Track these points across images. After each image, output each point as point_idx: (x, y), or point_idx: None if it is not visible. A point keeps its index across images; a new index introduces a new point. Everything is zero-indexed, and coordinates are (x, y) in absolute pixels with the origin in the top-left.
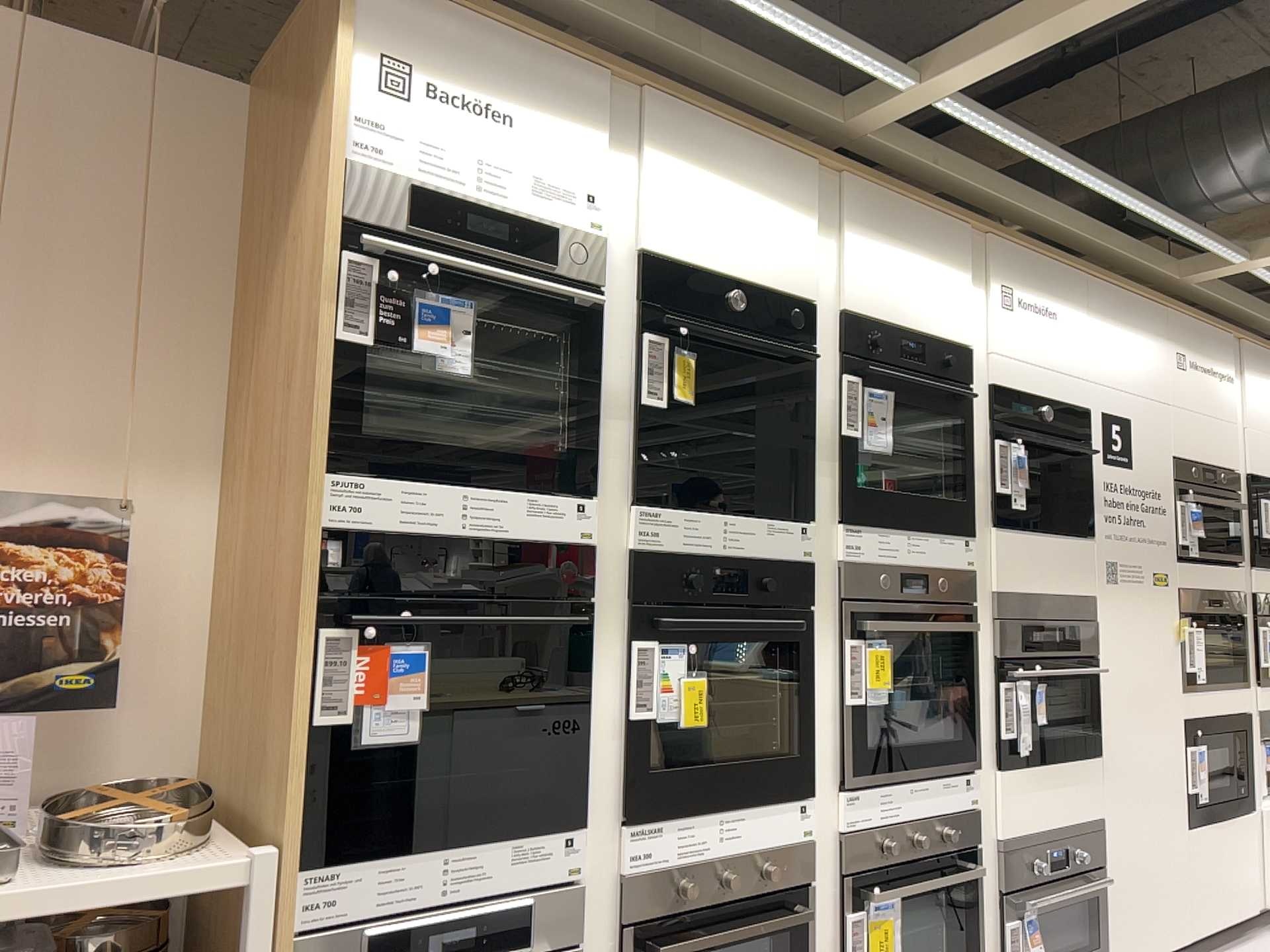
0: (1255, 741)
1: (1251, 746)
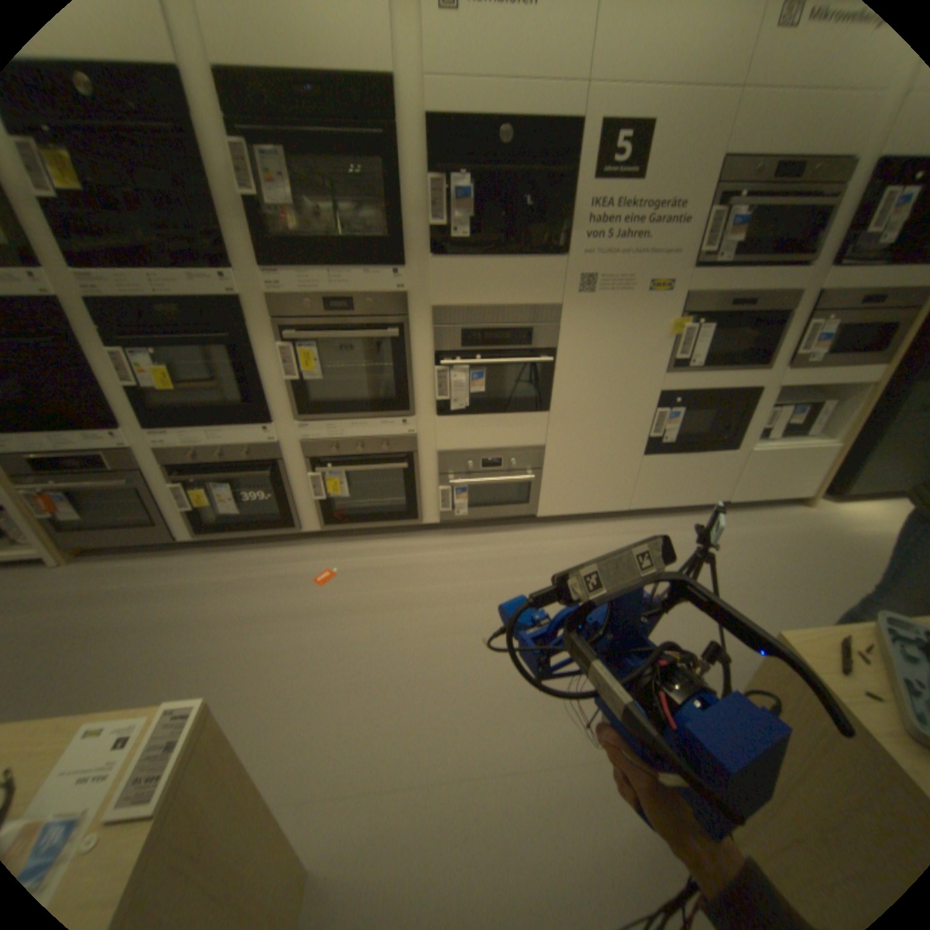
0: (768, 408)
1: (757, 412)
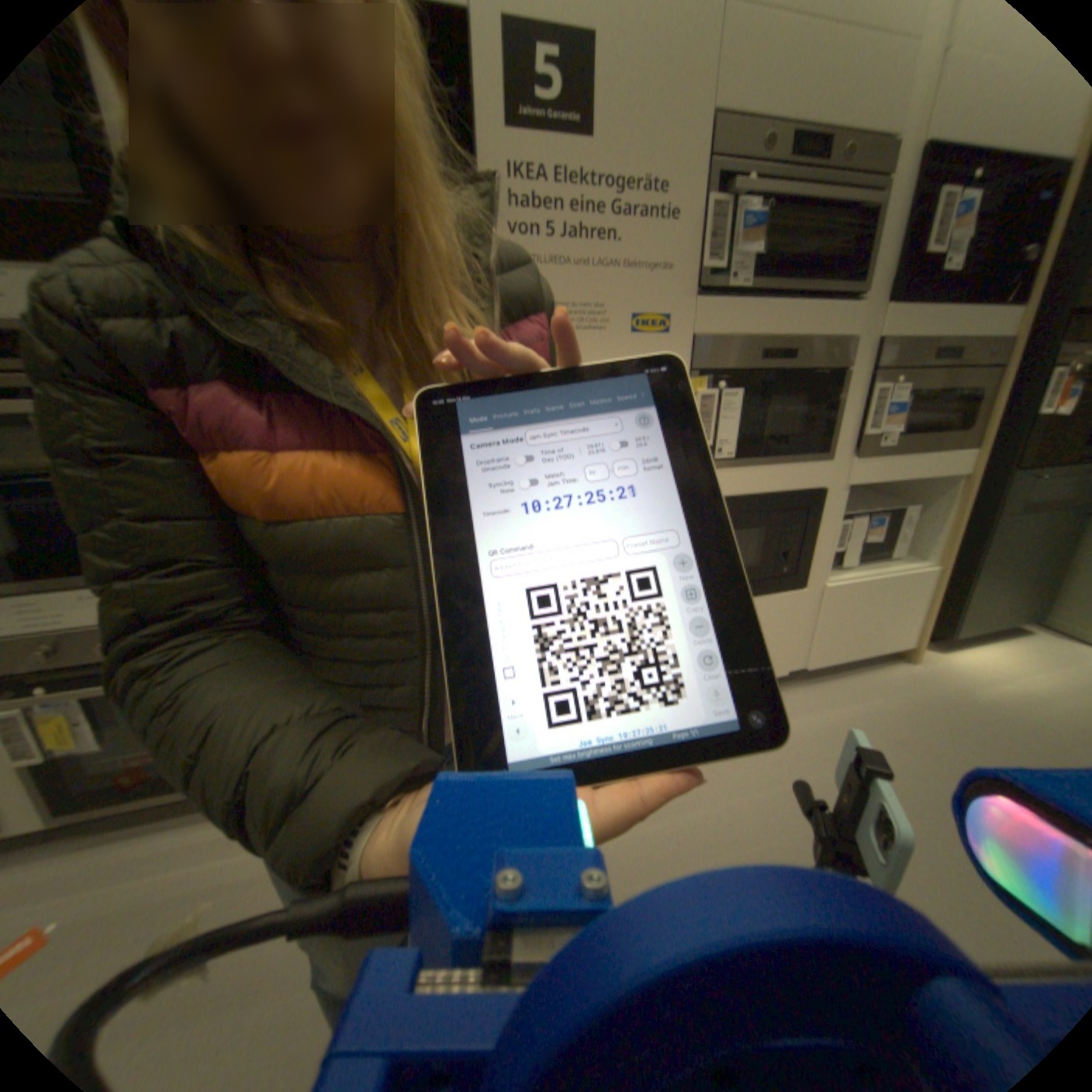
0: (836, 518)
1: (823, 524)
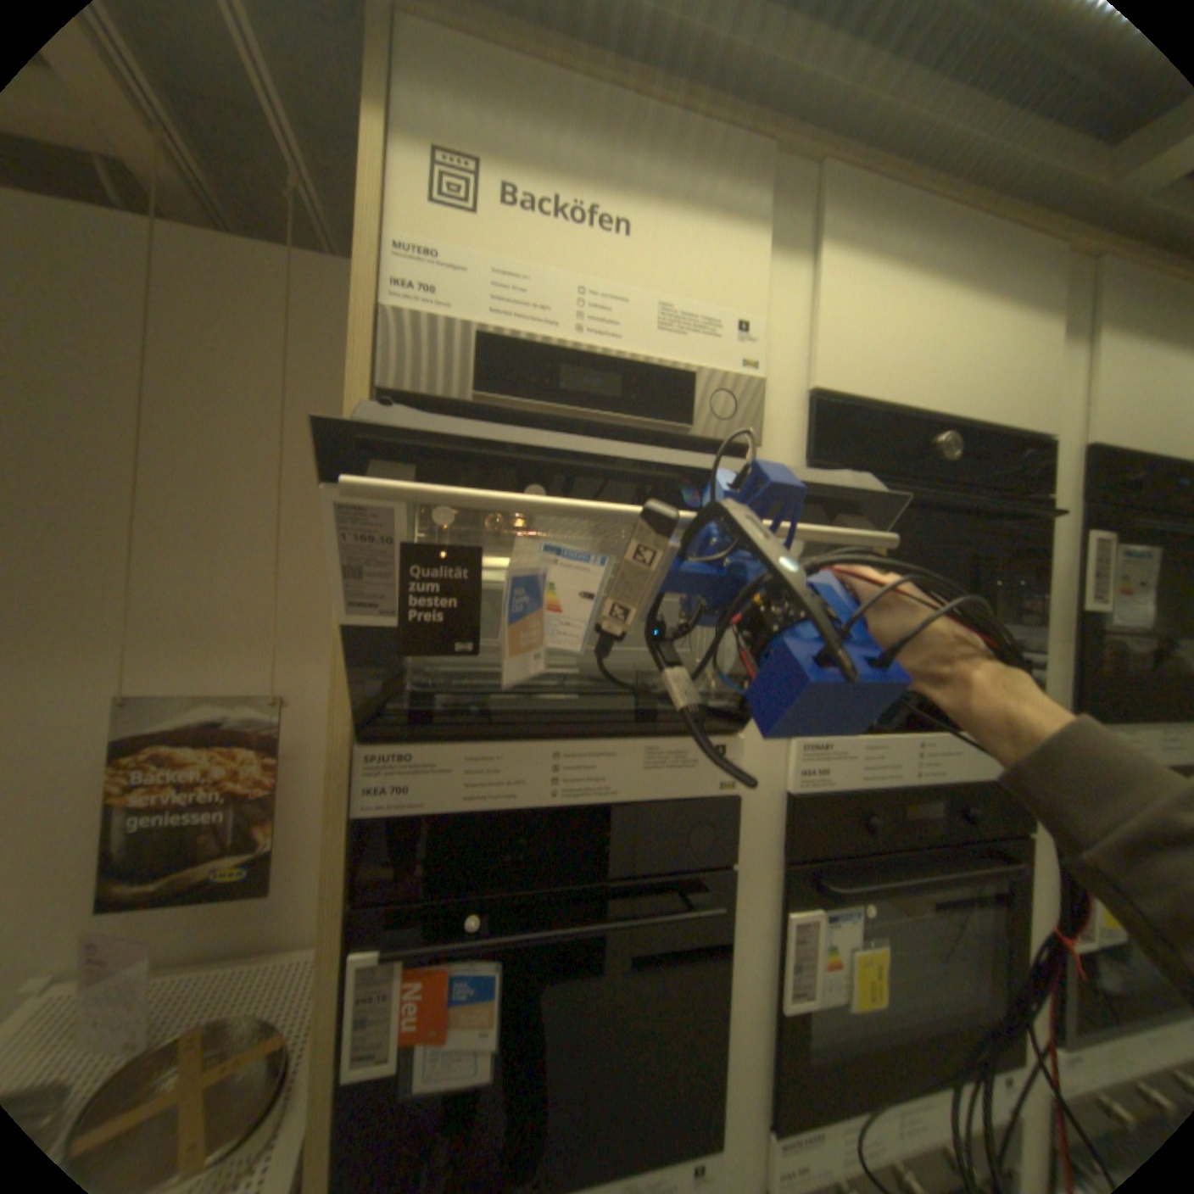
0: None
1: None
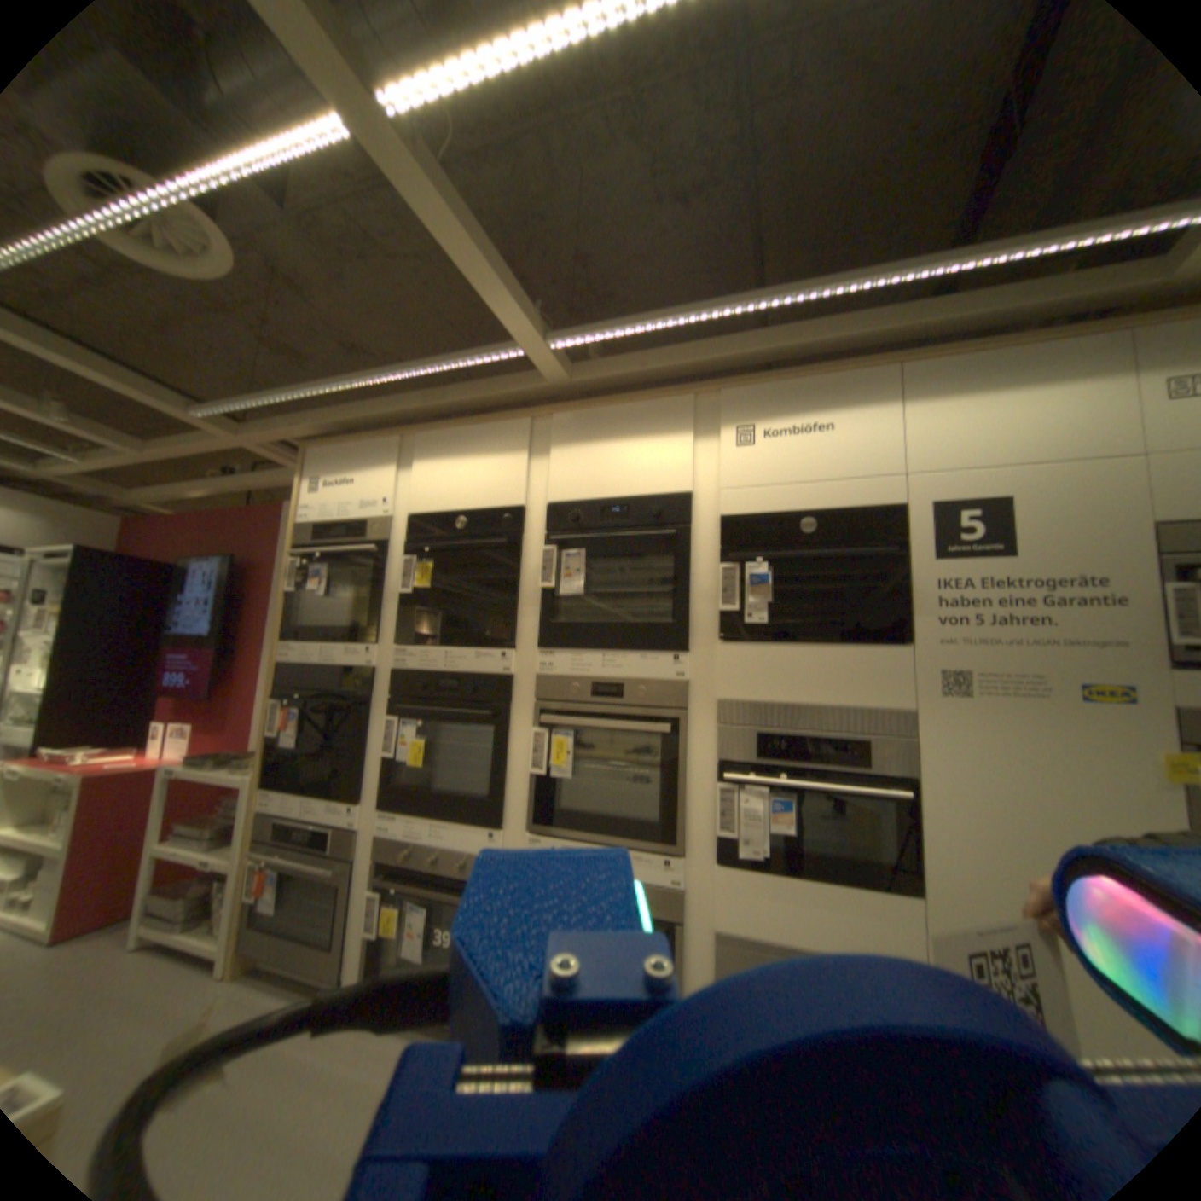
0: None
1: None
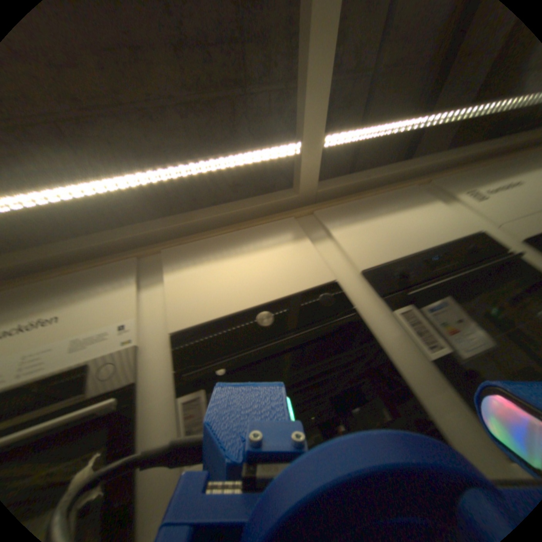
0: None
1: None
